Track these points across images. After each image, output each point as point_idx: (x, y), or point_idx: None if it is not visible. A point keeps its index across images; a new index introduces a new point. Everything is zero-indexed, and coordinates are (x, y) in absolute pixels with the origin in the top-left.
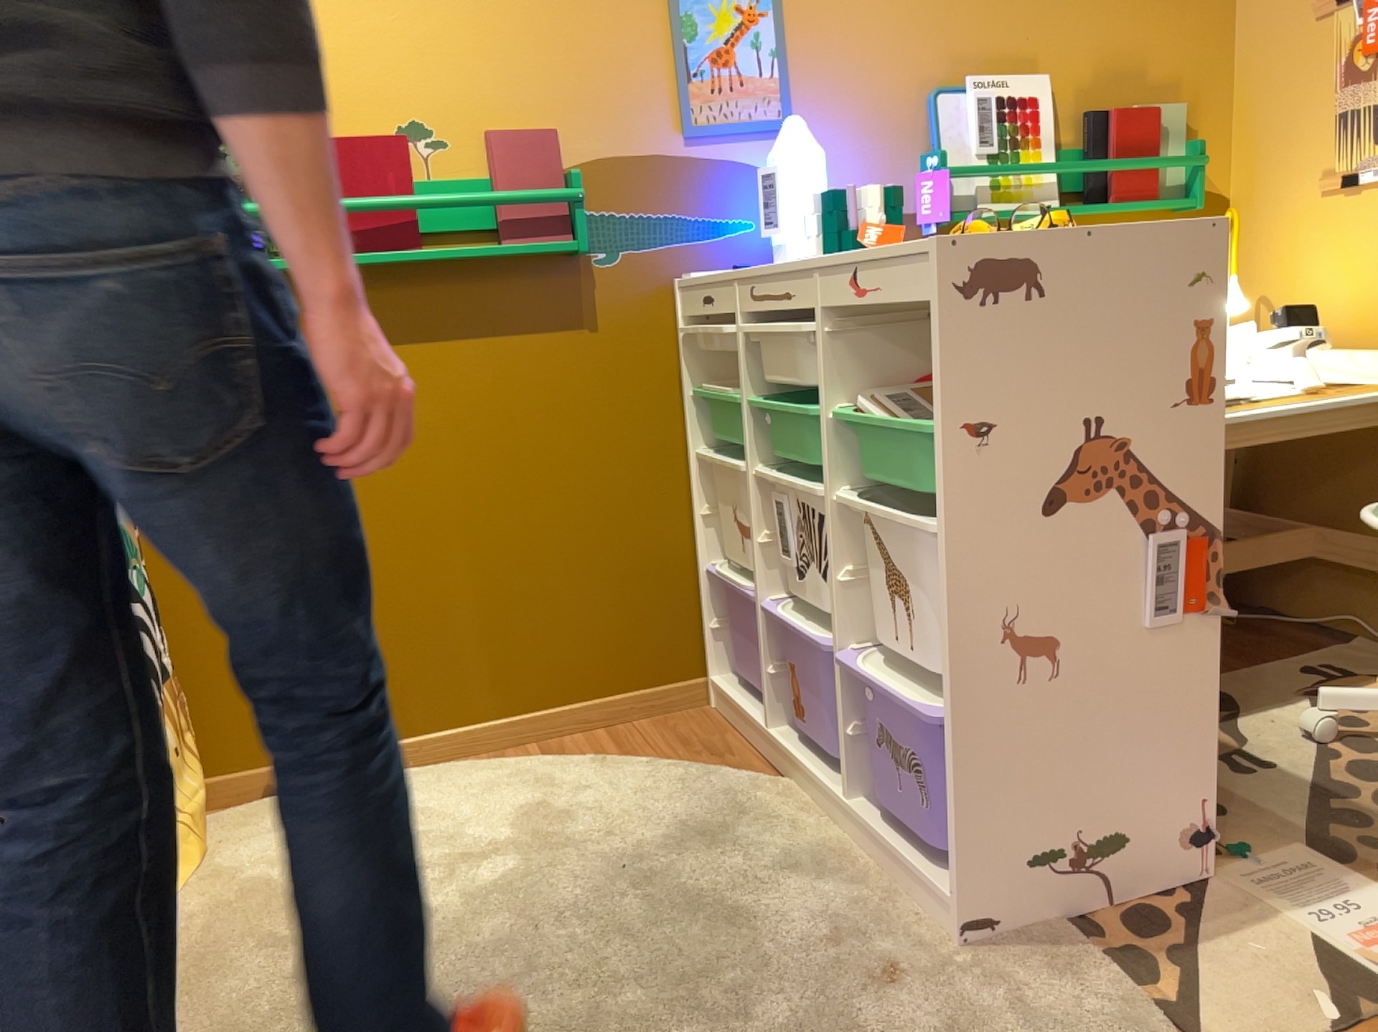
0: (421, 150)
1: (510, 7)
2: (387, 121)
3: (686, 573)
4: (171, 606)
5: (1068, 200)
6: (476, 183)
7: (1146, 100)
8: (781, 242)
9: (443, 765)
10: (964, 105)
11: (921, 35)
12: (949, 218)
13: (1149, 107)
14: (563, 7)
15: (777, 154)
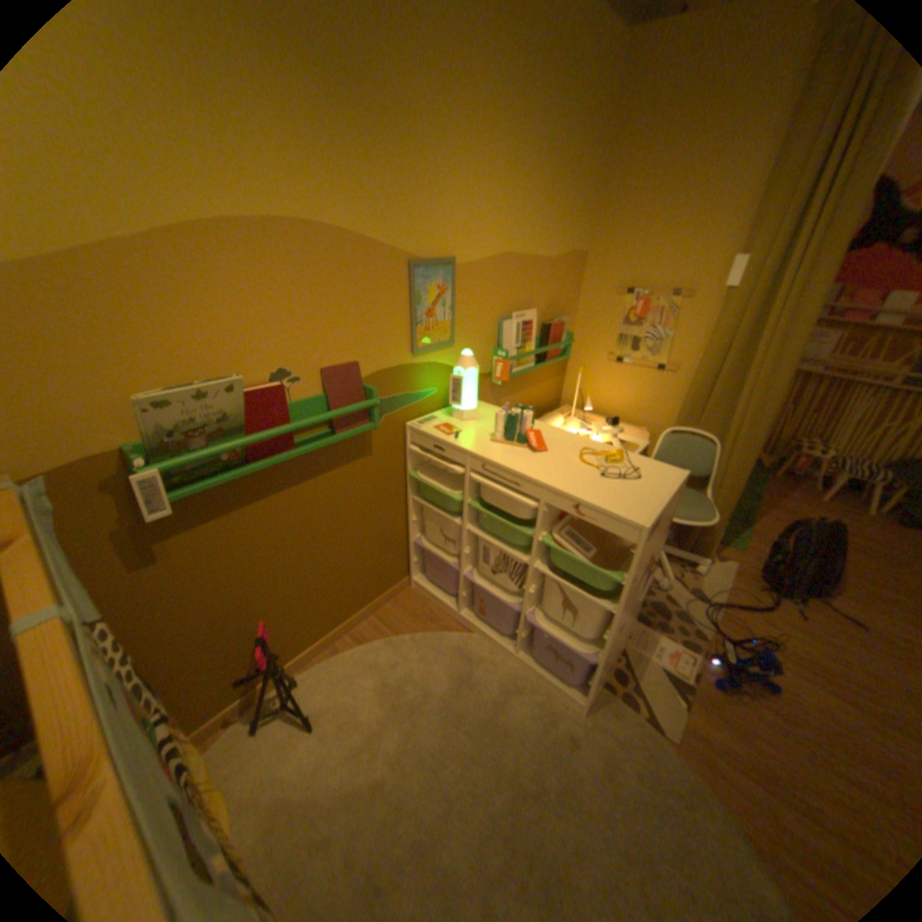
0: (285, 385)
1: (333, 293)
2: (264, 373)
3: (402, 543)
4: (153, 677)
5: (534, 360)
6: (318, 400)
7: (557, 315)
8: (458, 408)
9: (313, 669)
10: (510, 326)
11: (500, 294)
12: (508, 381)
13: (561, 321)
14: (360, 291)
15: (459, 370)
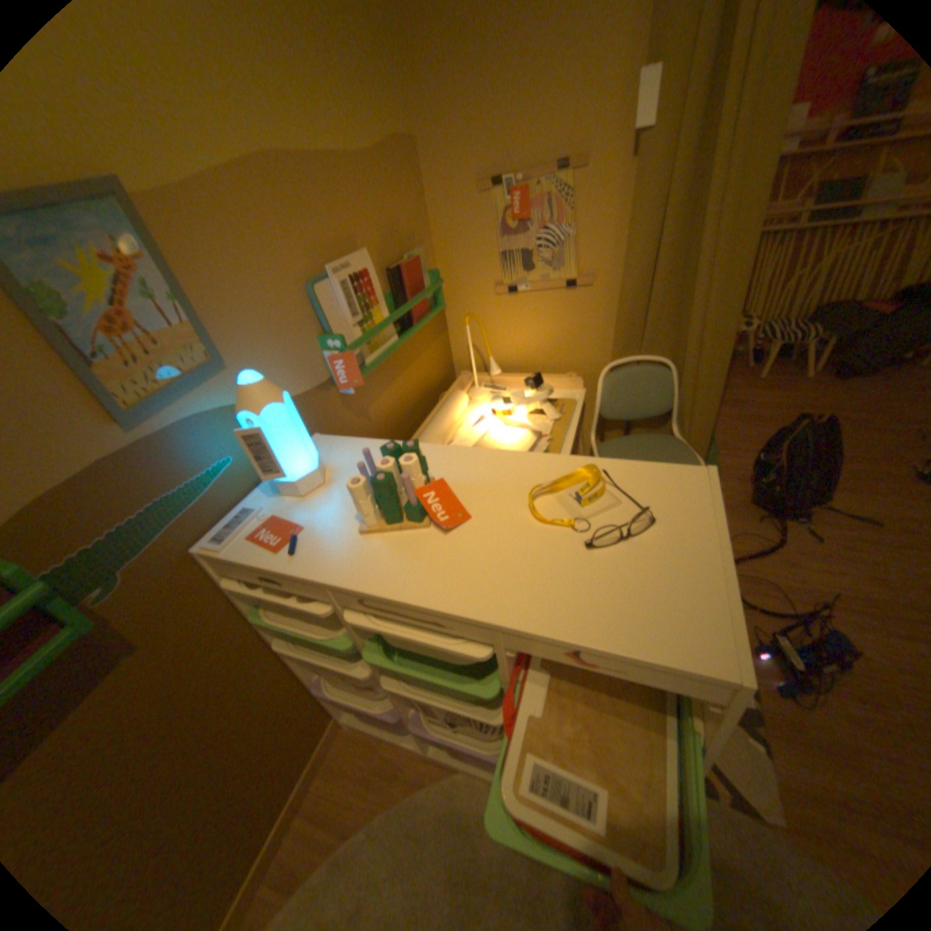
0: None
1: None
2: None
3: (298, 695)
4: None
5: (396, 329)
6: None
7: (406, 248)
8: (284, 477)
9: None
10: (332, 290)
11: (284, 236)
12: (364, 383)
13: (413, 255)
14: None
15: (249, 413)
